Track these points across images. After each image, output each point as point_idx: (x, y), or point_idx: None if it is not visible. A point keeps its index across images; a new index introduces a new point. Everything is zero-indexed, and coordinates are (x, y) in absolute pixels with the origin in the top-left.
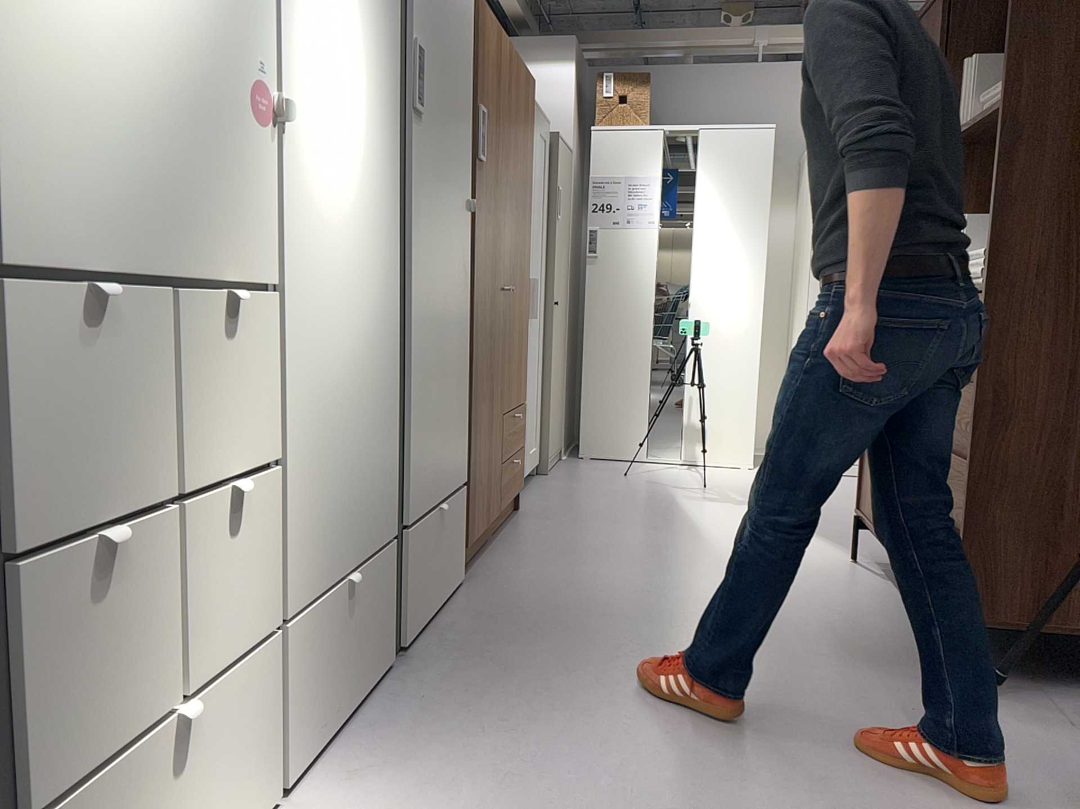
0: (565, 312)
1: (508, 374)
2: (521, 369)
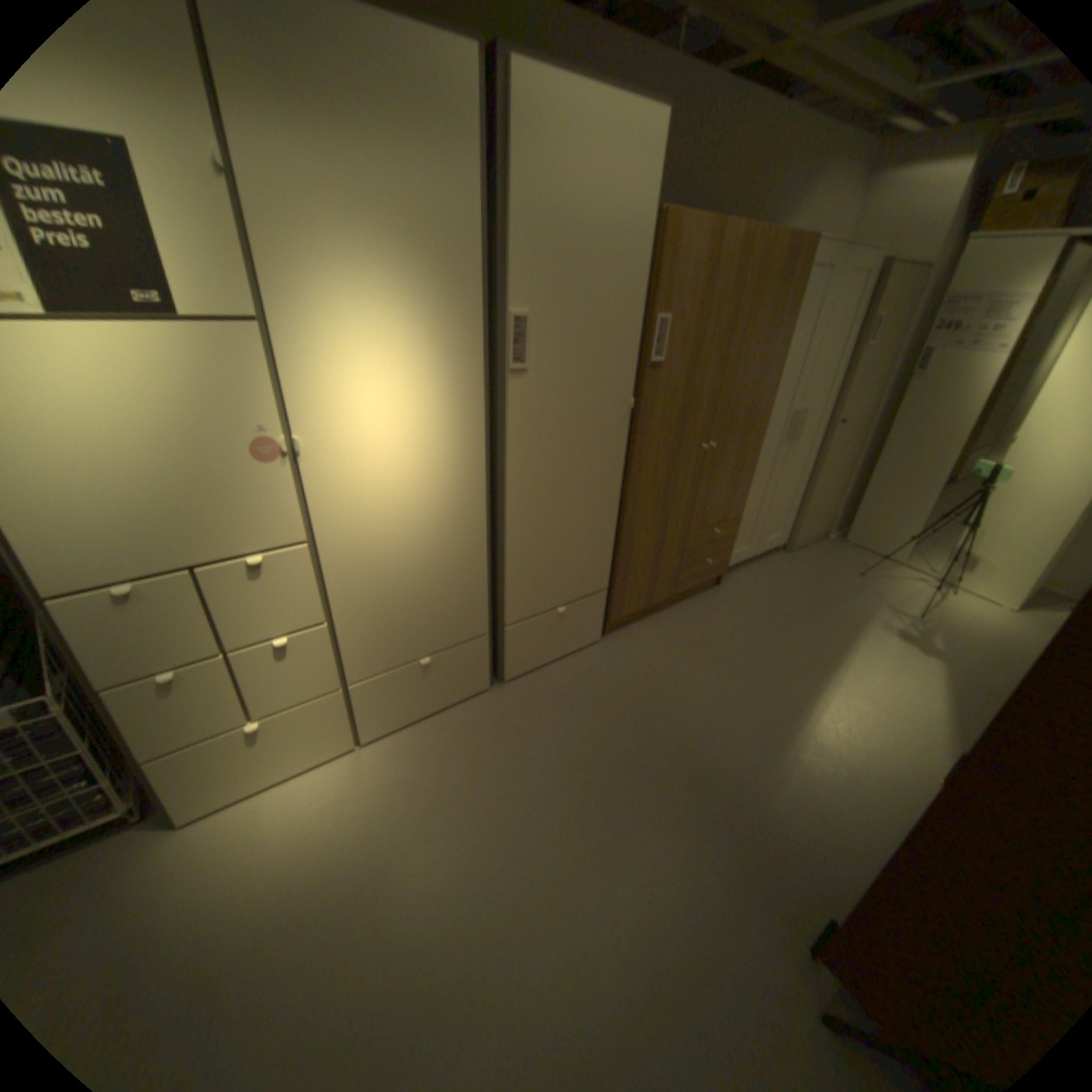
0: (869, 424)
1: (708, 505)
2: (739, 496)
